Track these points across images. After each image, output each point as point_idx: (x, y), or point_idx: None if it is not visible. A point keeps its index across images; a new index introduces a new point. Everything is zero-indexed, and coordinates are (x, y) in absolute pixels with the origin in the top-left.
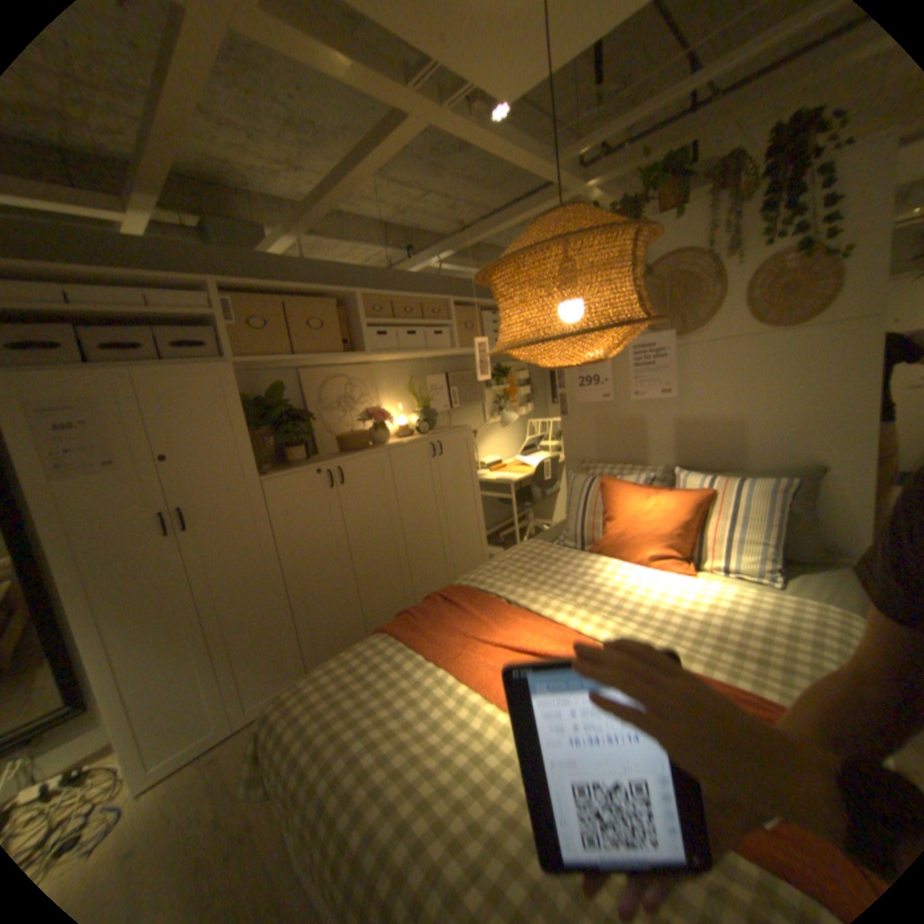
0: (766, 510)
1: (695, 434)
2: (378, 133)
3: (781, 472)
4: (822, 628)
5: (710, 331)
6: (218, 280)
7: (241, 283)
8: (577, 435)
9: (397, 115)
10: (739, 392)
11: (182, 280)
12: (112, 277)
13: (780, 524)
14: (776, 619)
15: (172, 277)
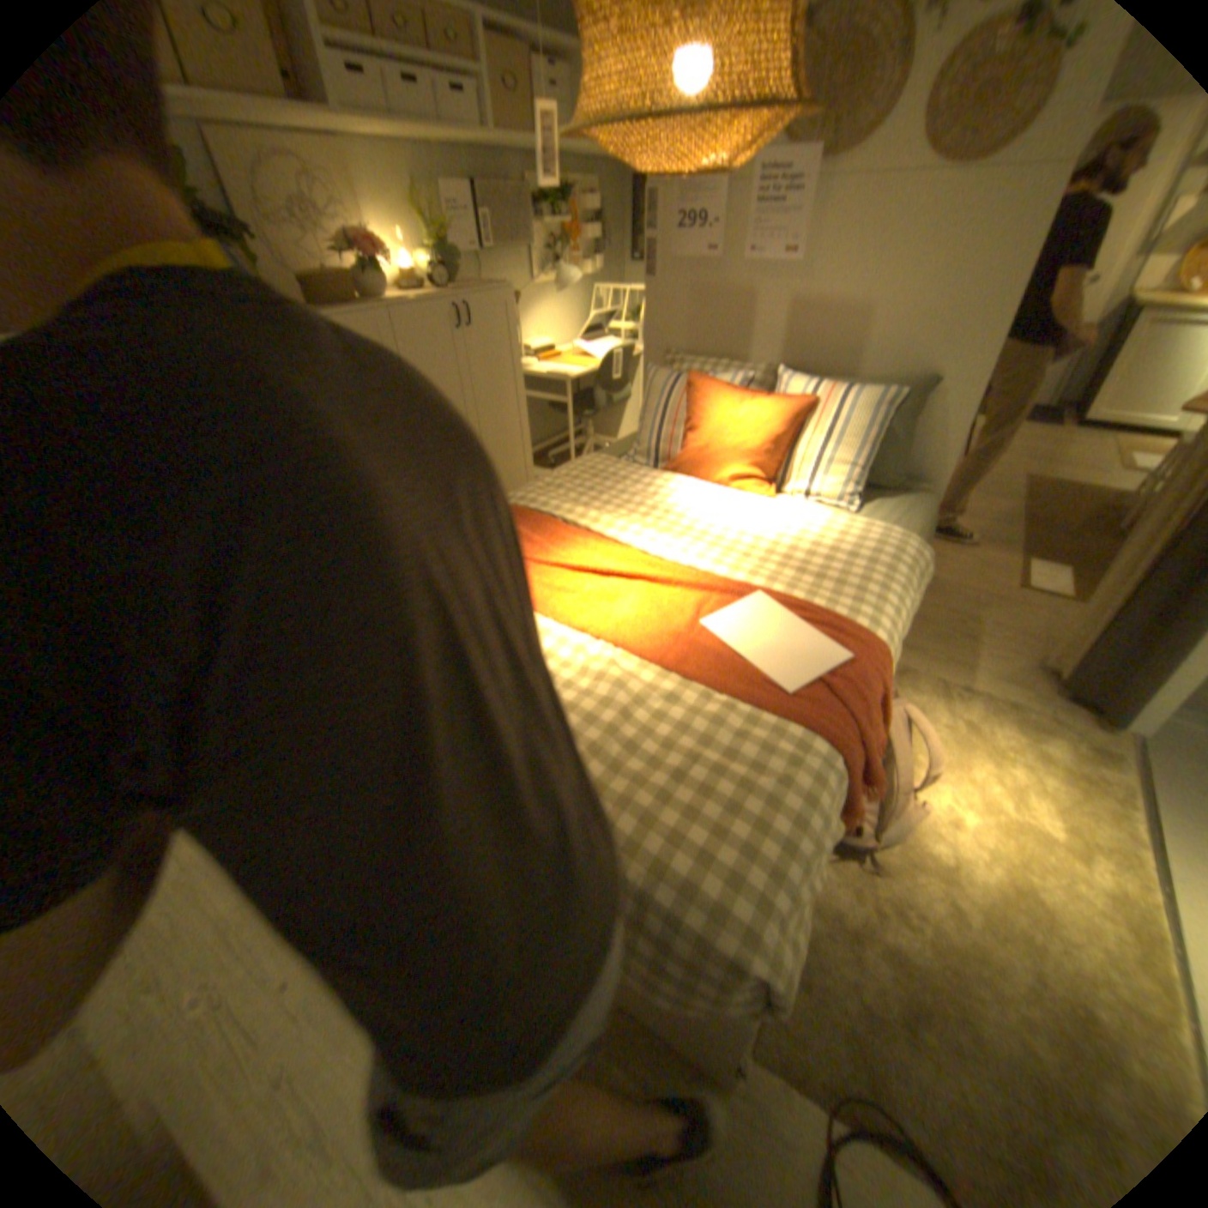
0: (866, 423)
1: (813, 322)
2: None
3: (894, 379)
4: (882, 545)
5: (868, 154)
6: None
7: None
8: (666, 310)
9: None
10: (879, 262)
11: None
12: None
13: (875, 441)
14: (844, 538)
15: None
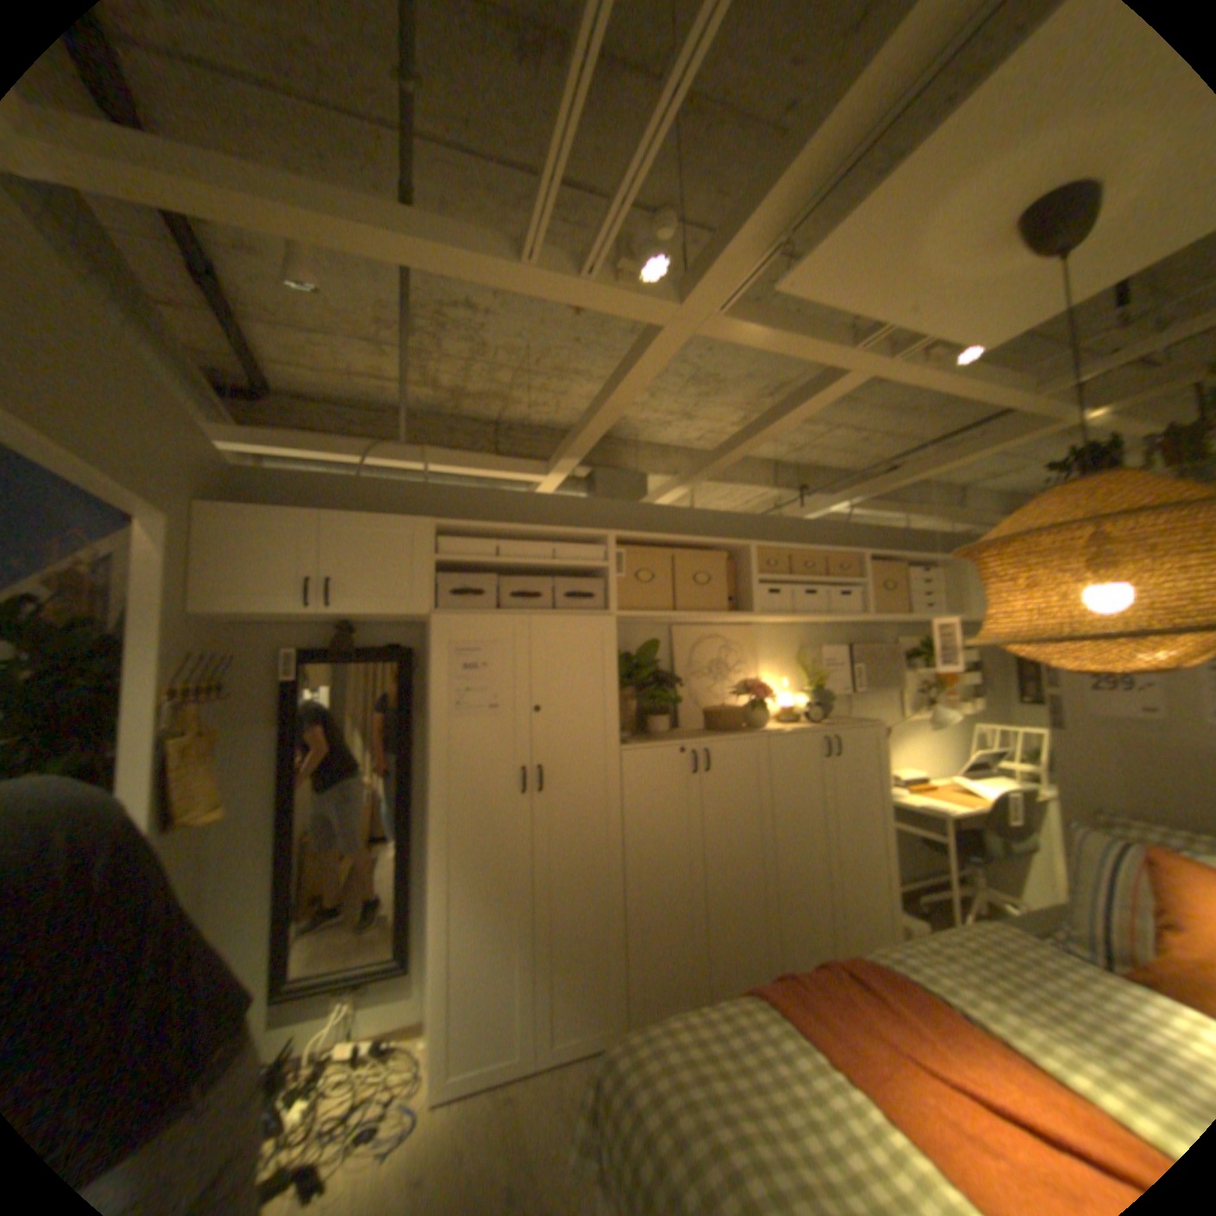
0: None
1: None
2: (808, 390)
3: None
4: None
5: None
6: (617, 535)
7: (637, 537)
8: (1086, 766)
9: (834, 372)
10: None
11: (586, 536)
12: (533, 534)
13: None
14: None
15: (580, 533)
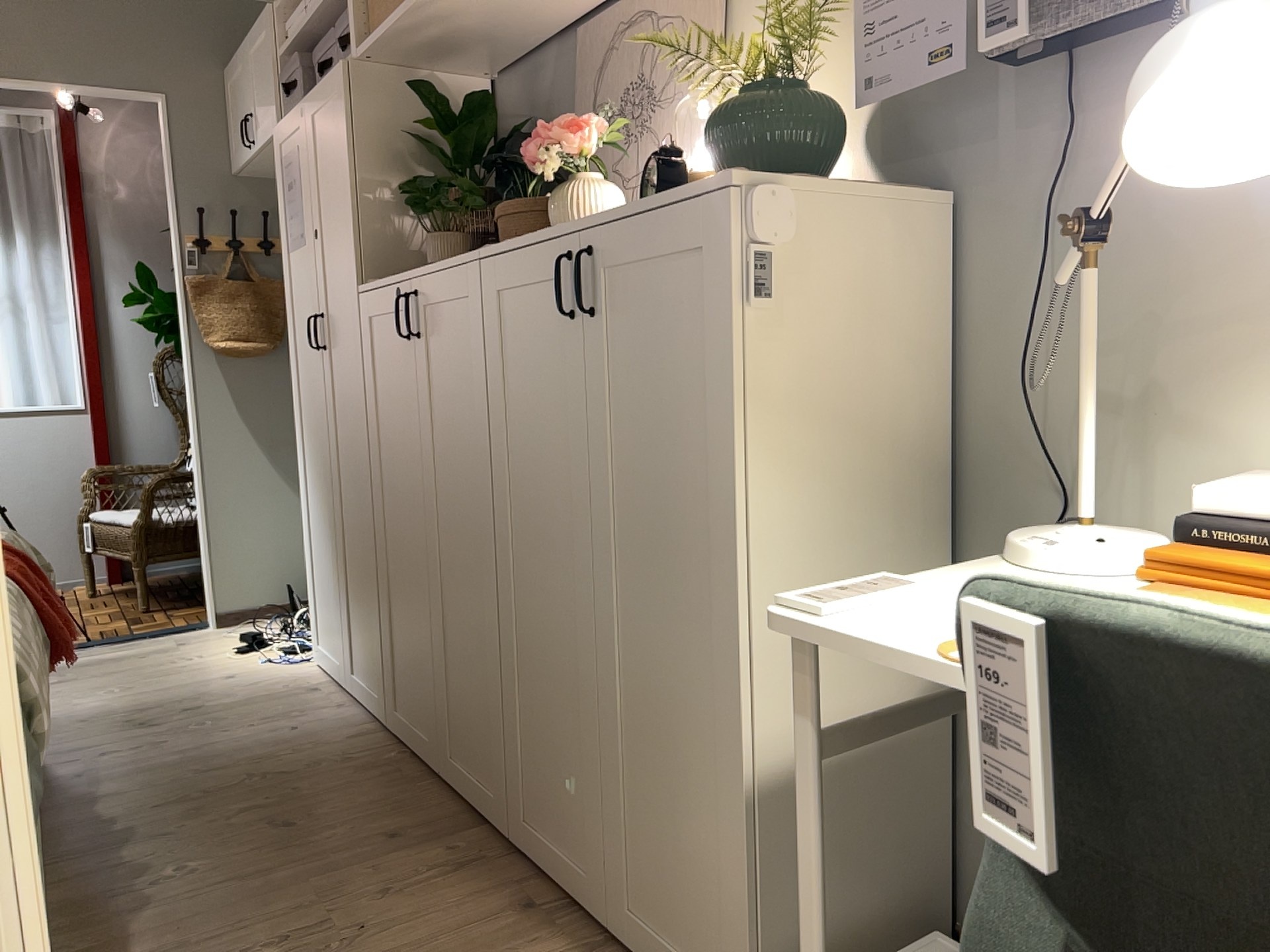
0: None
1: None
2: None
3: None
4: None
5: None
6: None
7: None
8: None
9: None
10: None
11: None
12: None
13: None
14: None
15: None
